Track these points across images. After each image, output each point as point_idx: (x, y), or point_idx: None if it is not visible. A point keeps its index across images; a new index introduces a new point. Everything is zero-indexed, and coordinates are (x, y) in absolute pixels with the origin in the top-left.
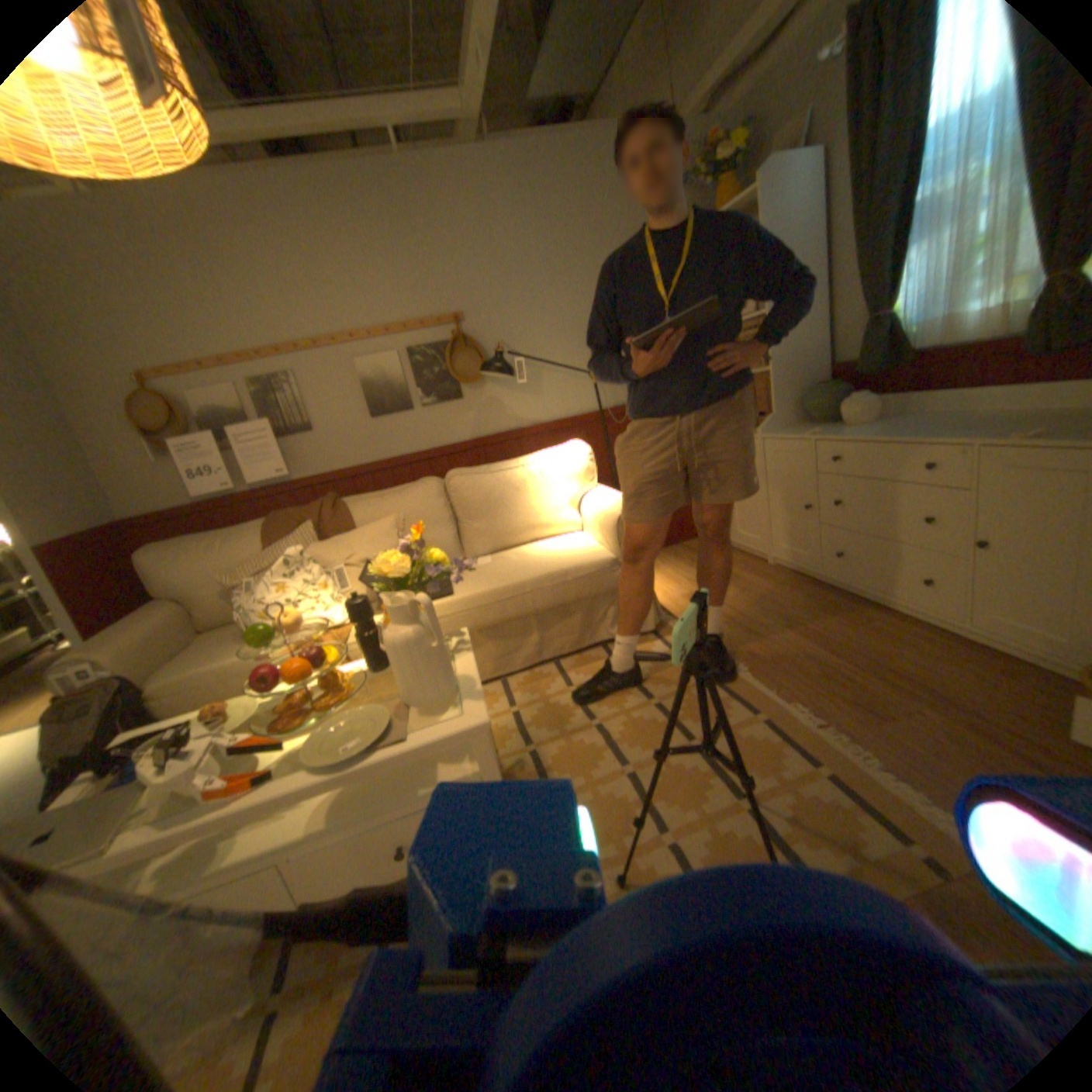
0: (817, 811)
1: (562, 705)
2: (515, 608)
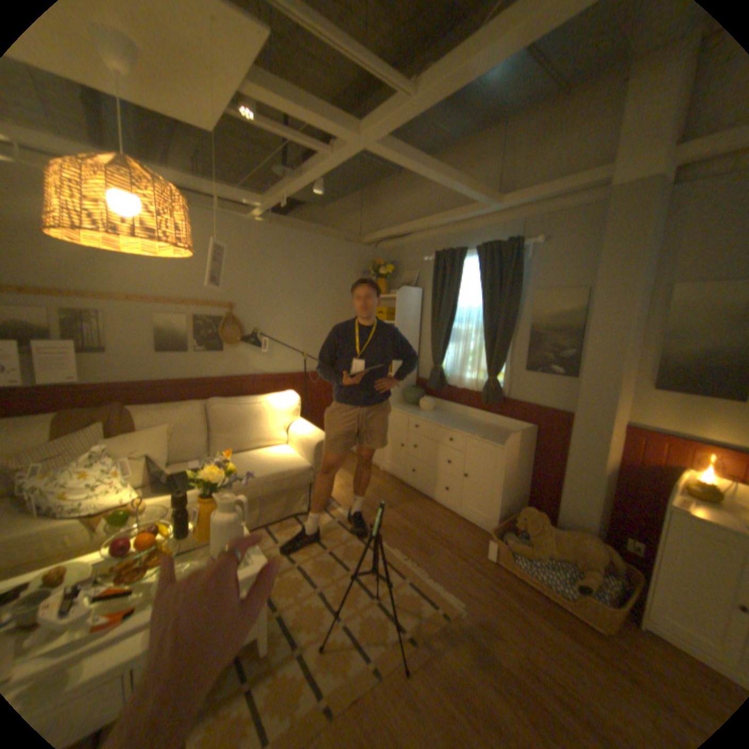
0: (404, 601)
1: (273, 558)
2: (250, 496)
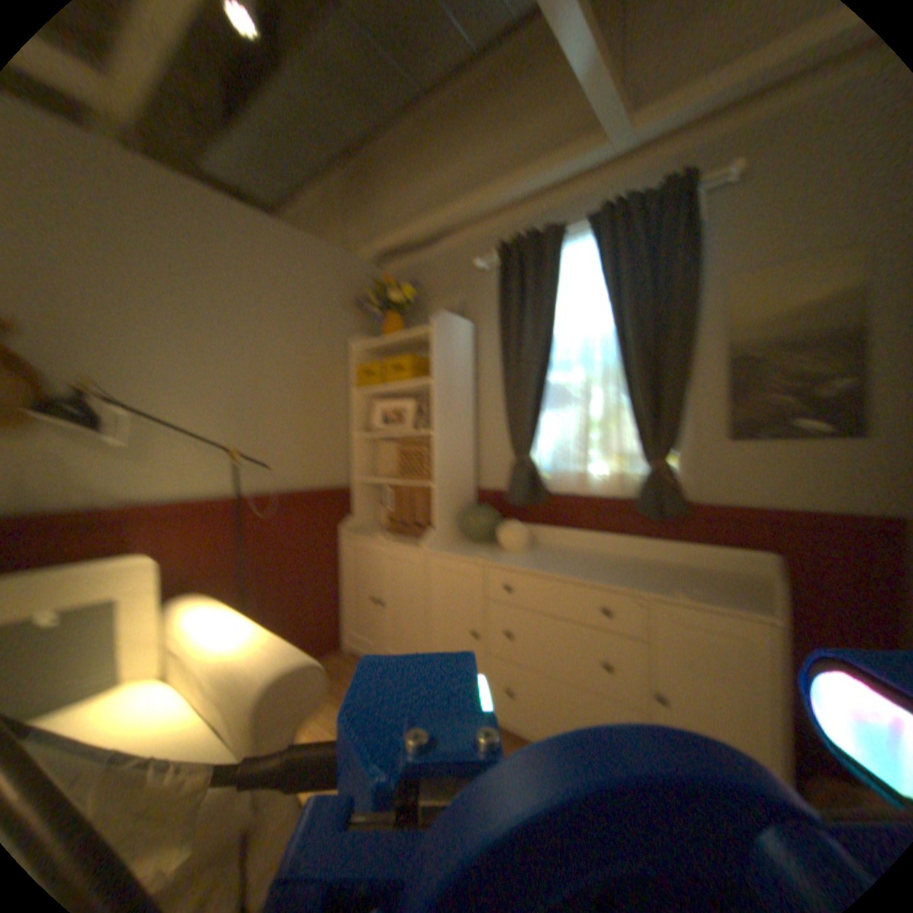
0: None
1: None
2: None
